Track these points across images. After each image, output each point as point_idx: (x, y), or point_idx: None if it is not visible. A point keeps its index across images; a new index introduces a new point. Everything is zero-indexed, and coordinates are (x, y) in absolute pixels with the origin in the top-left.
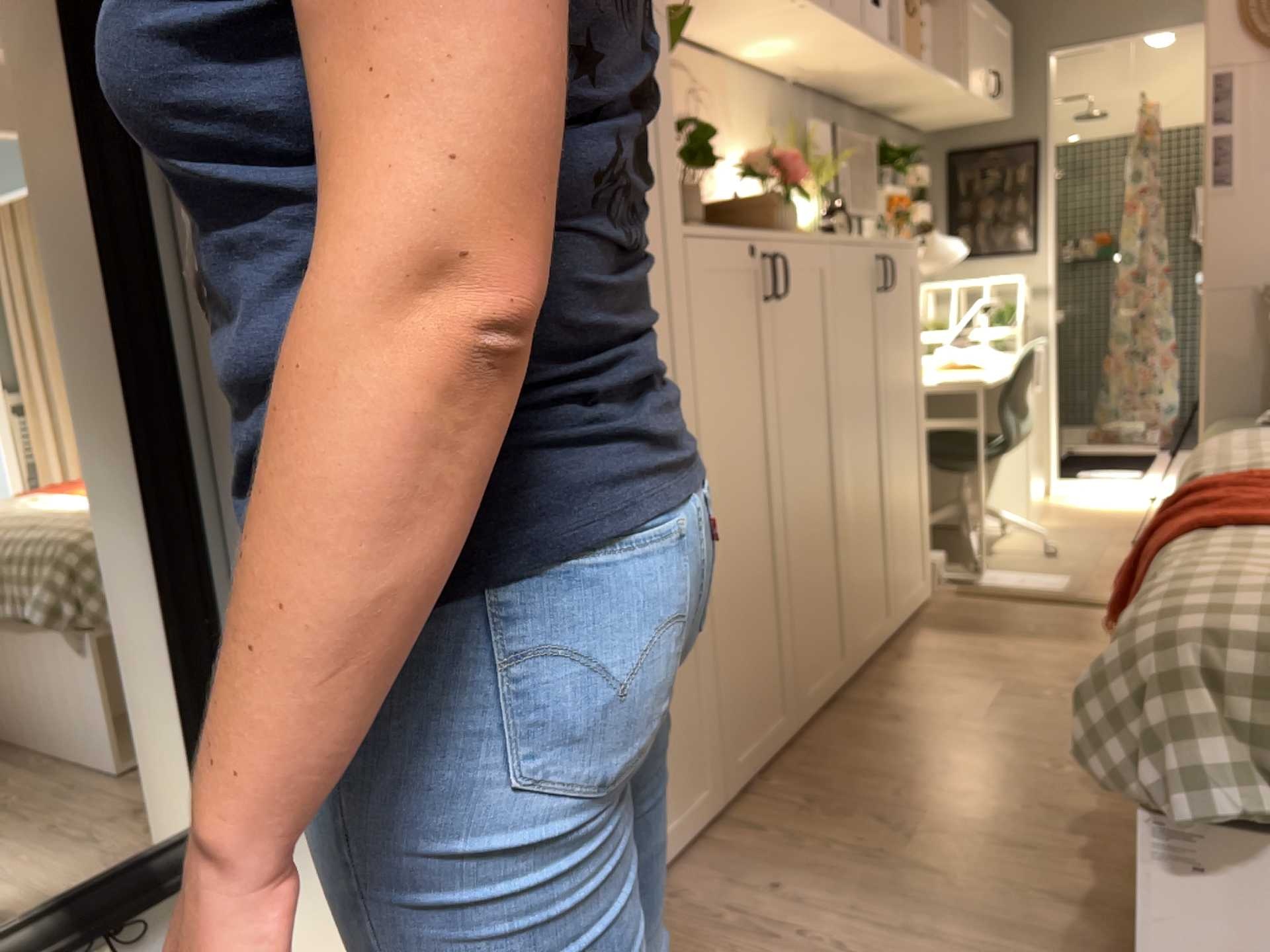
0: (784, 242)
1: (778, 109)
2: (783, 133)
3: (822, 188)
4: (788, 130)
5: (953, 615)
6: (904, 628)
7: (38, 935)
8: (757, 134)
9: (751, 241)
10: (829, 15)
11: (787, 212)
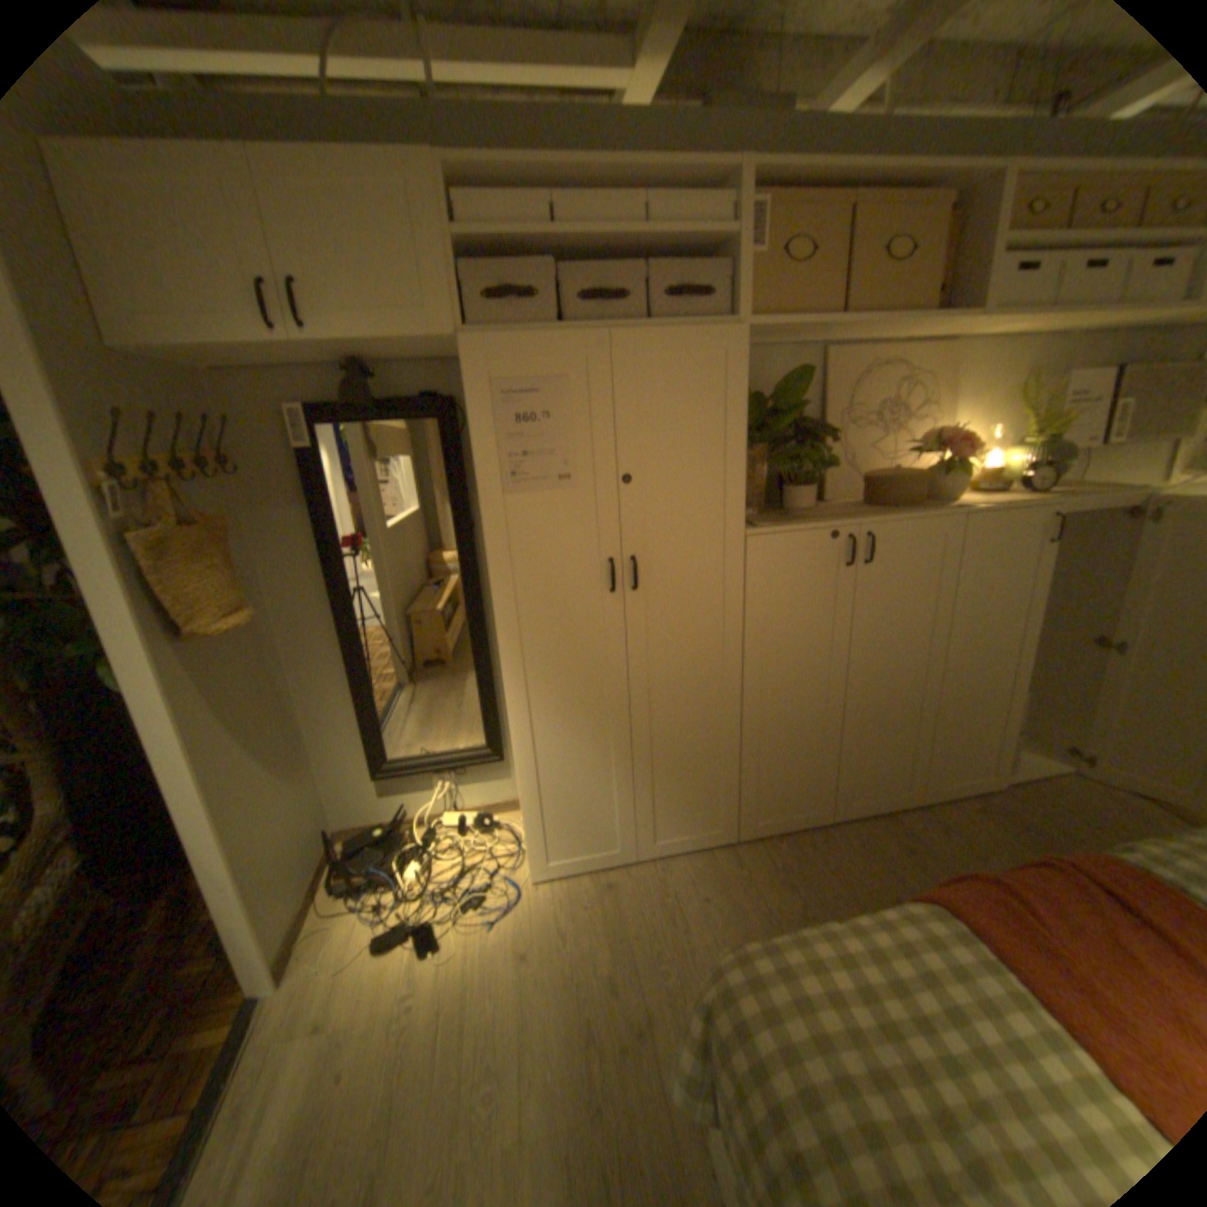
0: (884, 525)
1: (1048, 361)
2: (1032, 388)
3: (1049, 440)
4: (1032, 389)
5: (1082, 800)
6: (1018, 790)
7: (430, 761)
8: (1005, 390)
9: (834, 530)
10: (1034, 314)
11: (949, 481)
